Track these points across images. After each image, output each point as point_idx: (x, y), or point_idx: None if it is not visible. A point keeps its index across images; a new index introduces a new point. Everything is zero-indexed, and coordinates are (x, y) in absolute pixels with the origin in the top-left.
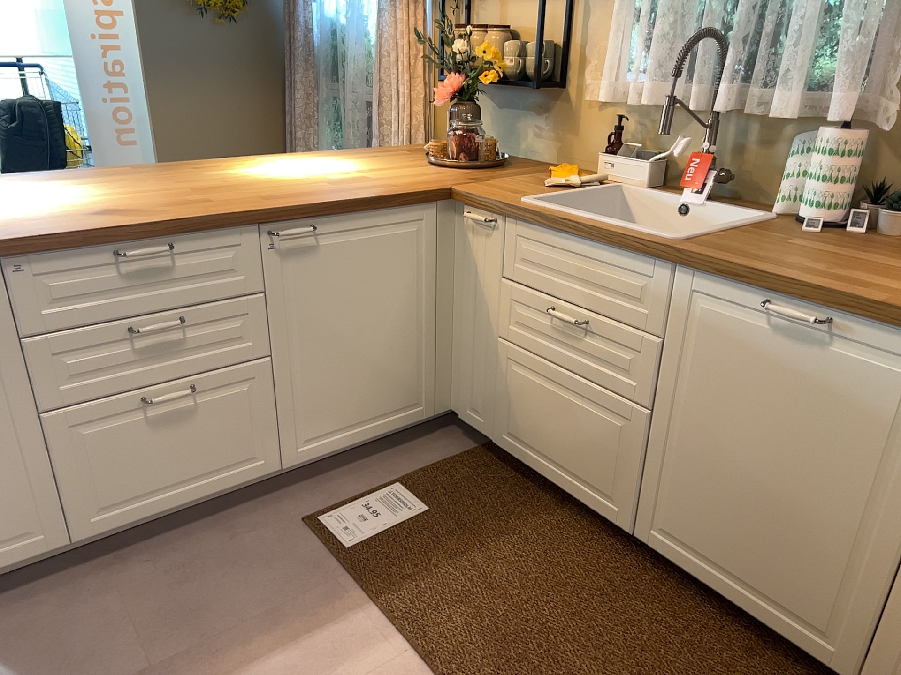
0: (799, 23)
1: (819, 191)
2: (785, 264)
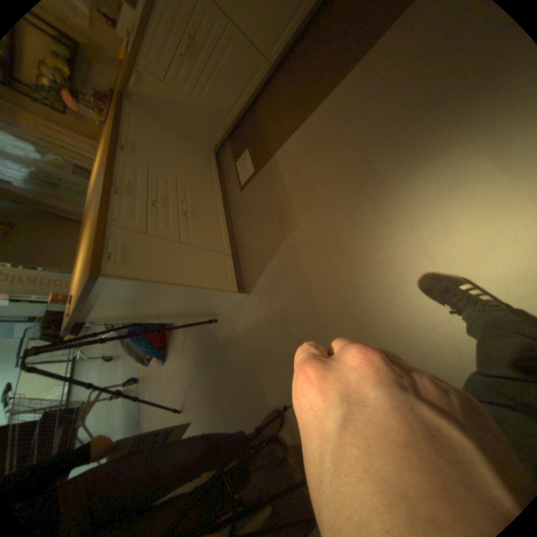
0: None
1: None
2: None
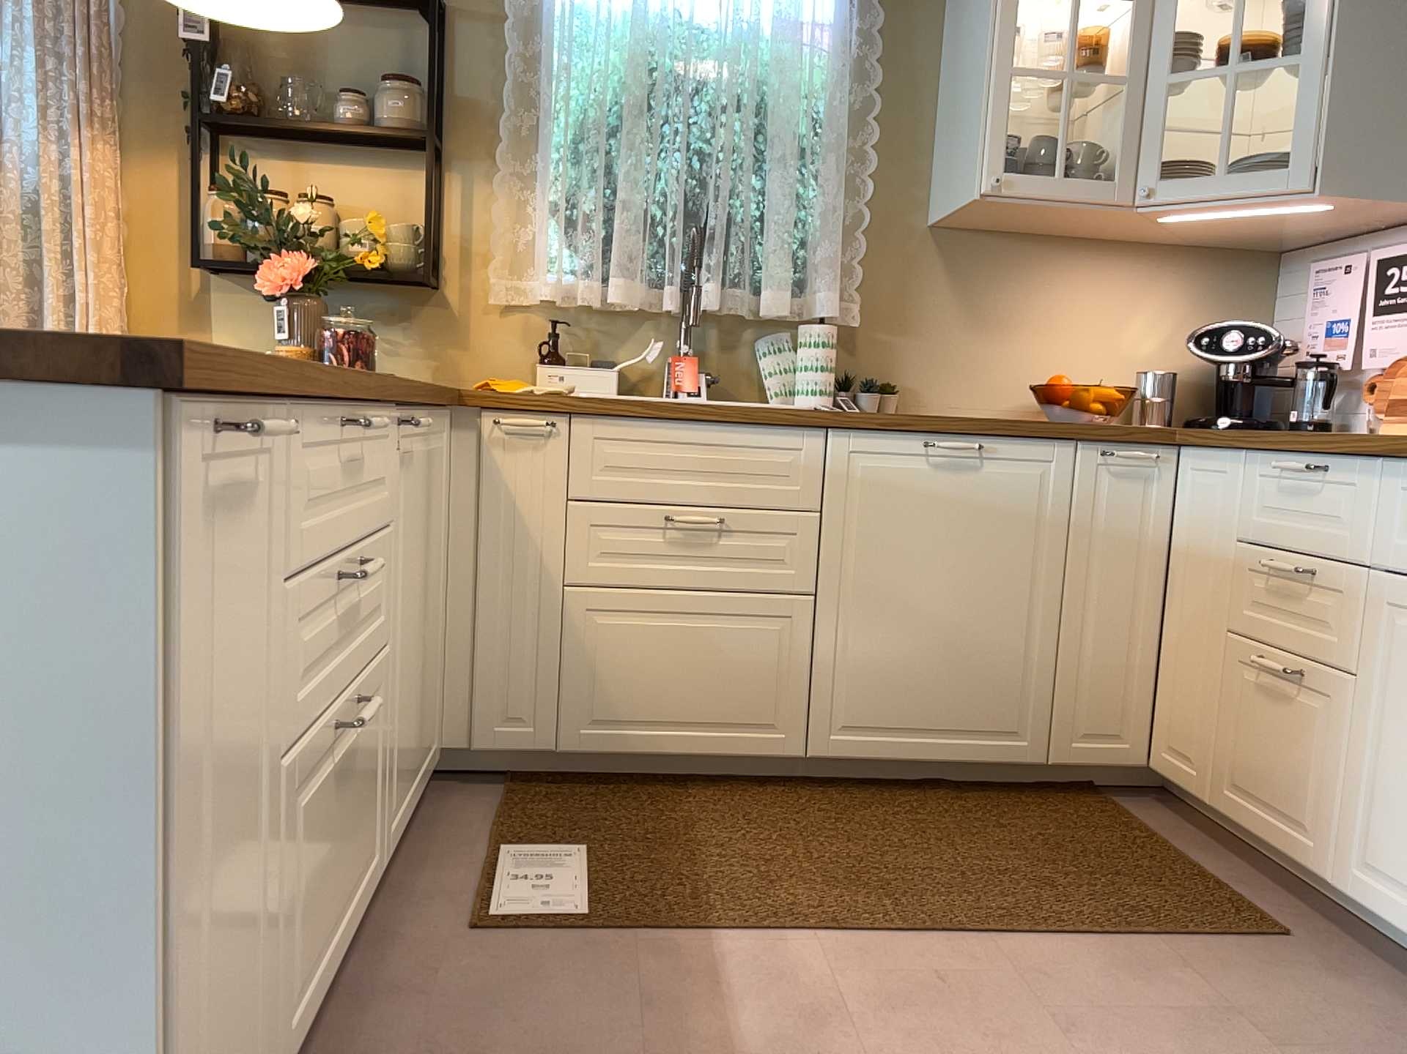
0: (780, 226)
1: (824, 376)
2: (912, 413)
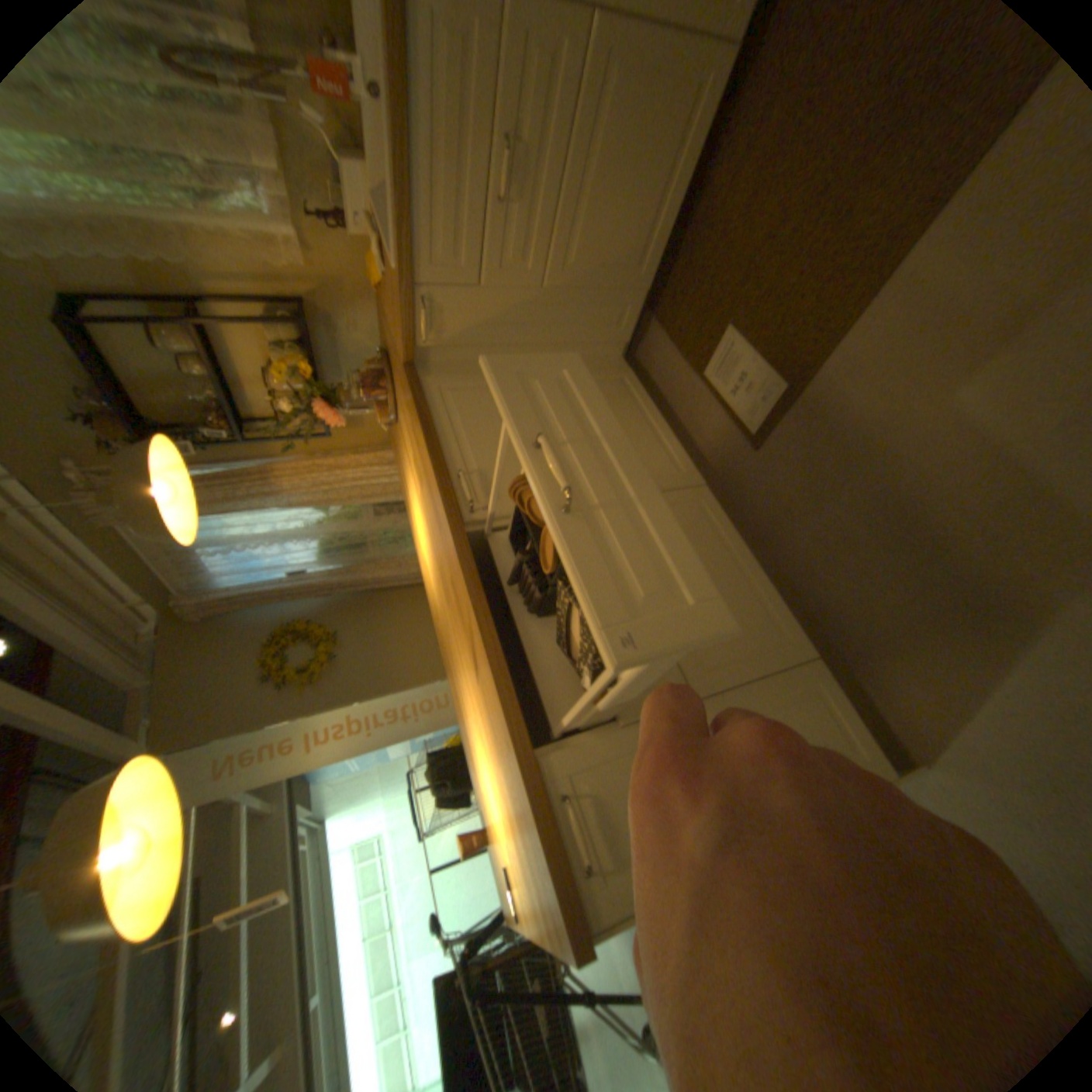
0: None
1: None
2: None
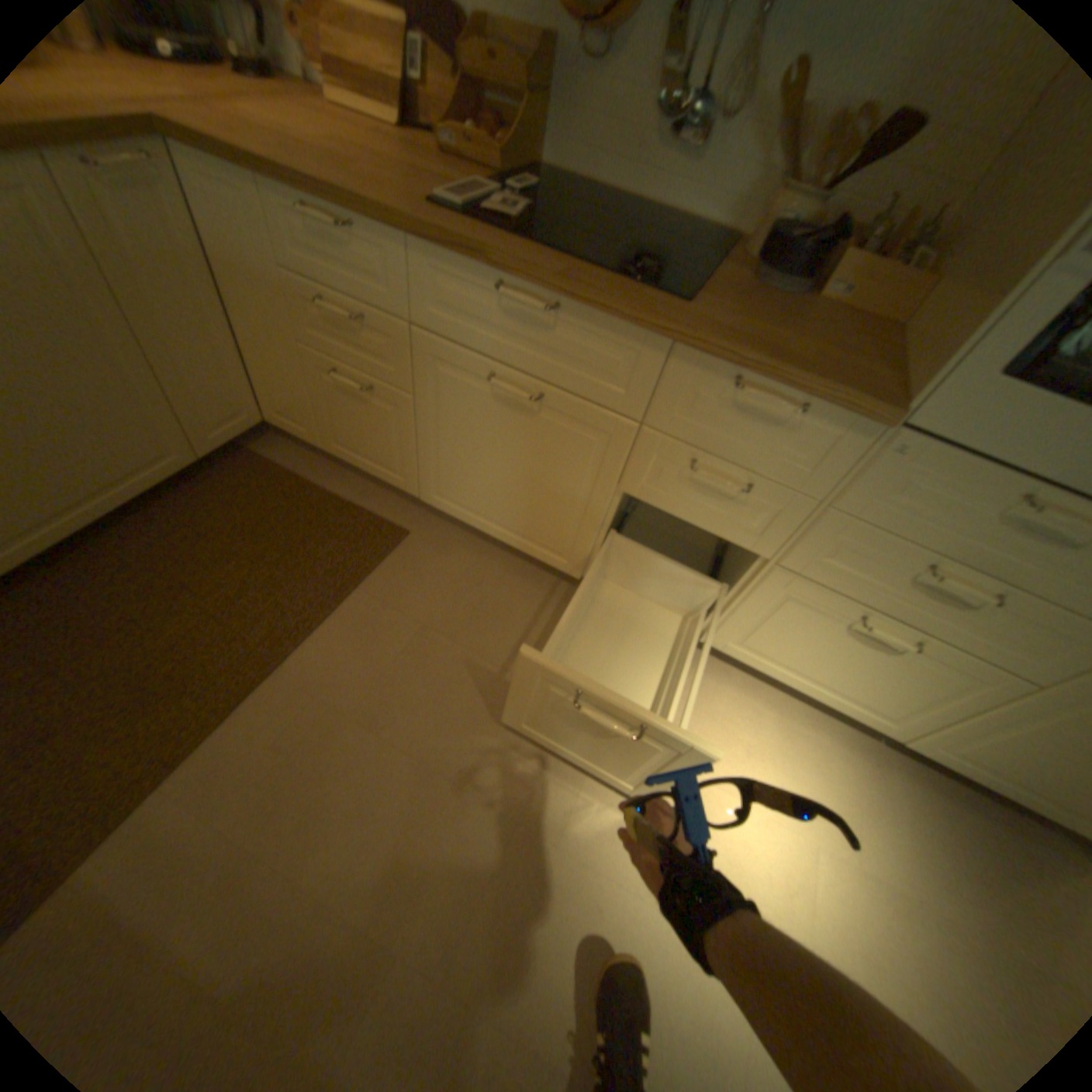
0: None
1: None
2: None
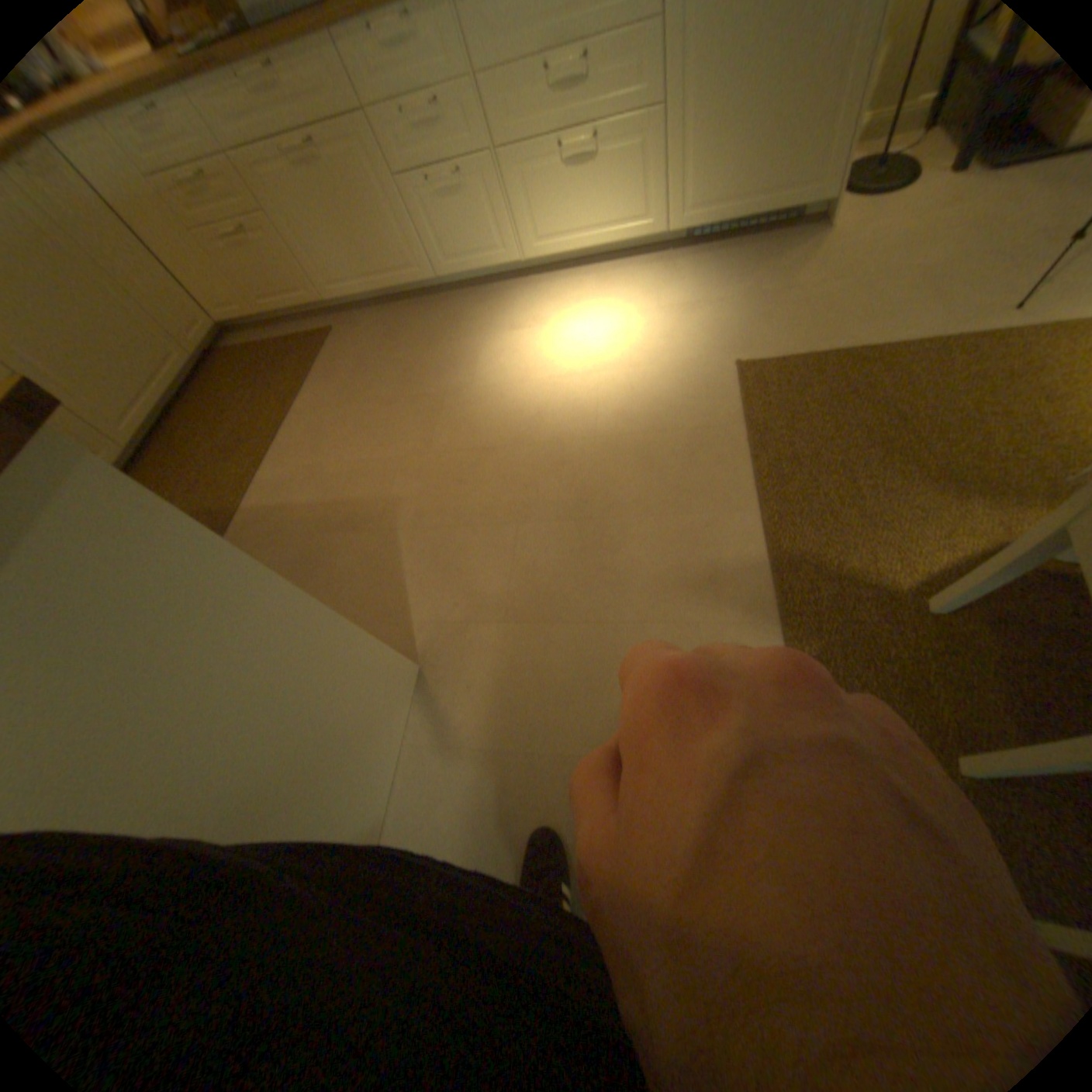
0: None
1: None
2: None
